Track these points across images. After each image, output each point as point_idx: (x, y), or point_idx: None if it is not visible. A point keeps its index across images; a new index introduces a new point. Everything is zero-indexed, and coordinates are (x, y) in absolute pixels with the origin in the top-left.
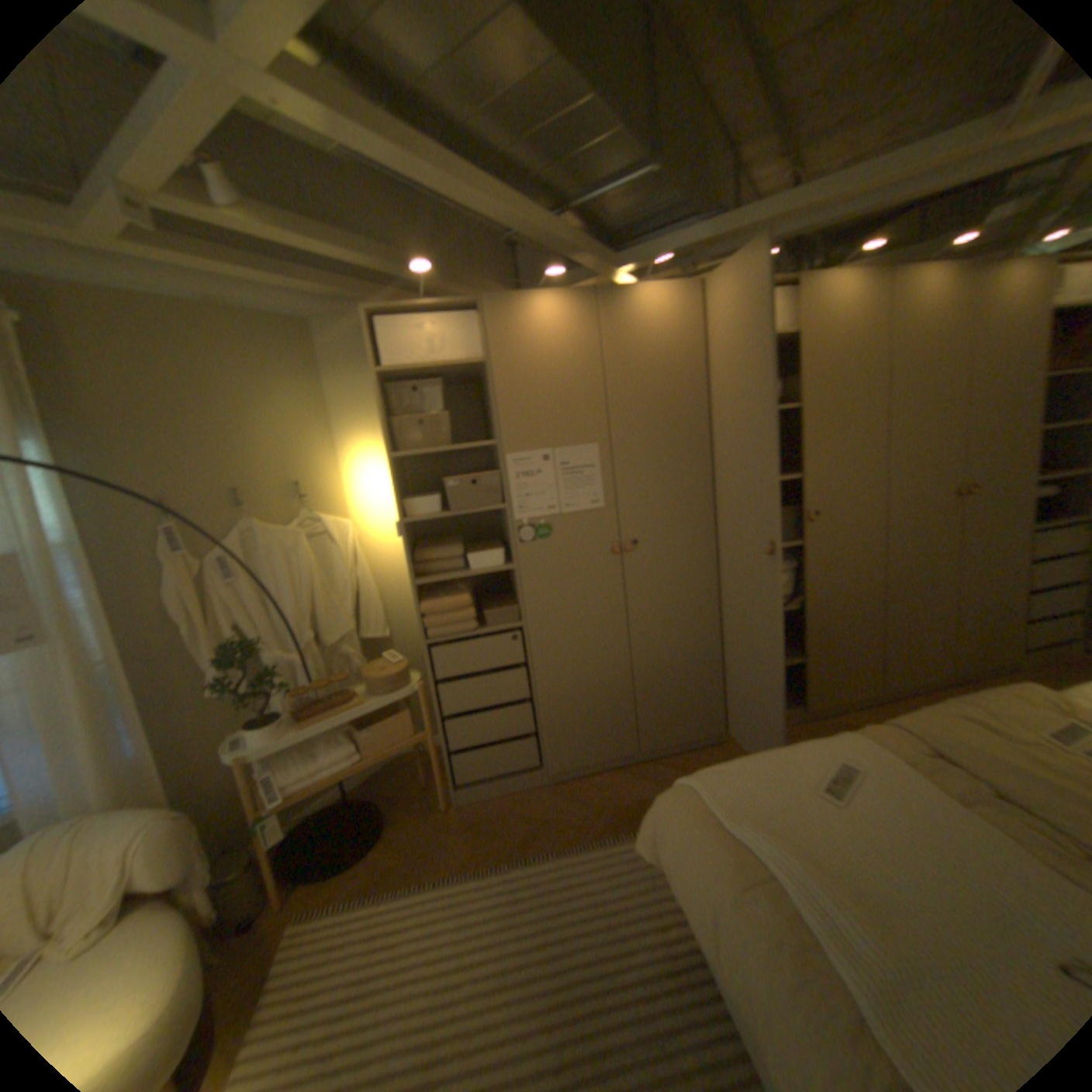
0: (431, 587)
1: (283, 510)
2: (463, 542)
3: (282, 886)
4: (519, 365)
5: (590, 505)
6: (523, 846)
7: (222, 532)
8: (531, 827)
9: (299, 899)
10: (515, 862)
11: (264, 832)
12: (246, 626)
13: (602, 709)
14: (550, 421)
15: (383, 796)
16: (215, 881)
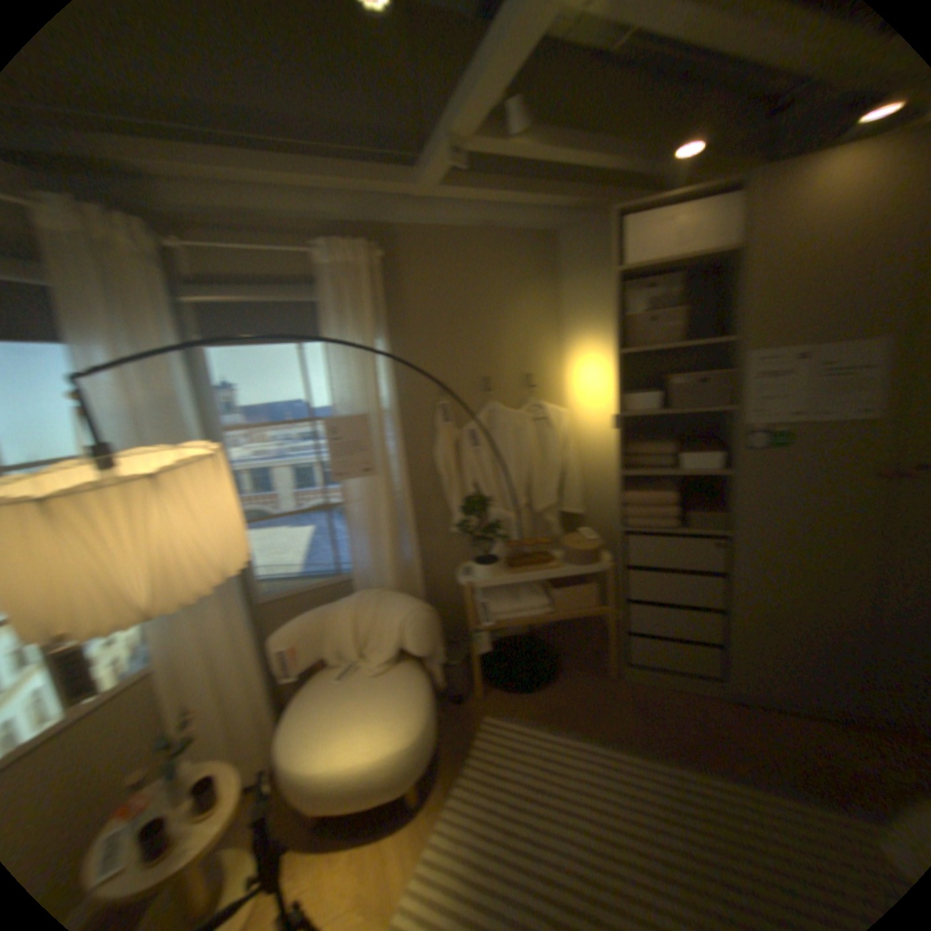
0: (635, 479)
1: (517, 397)
2: (675, 440)
3: (484, 683)
4: (787, 246)
5: (857, 413)
6: (696, 750)
7: (476, 411)
8: (707, 735)
9: (496, 699)
10: (687, 762)
11: (480, 641)
12: (483, 485)
13: (819, 649)
14: (817, 311)
15: (562, 645)
16: (447, 661)
